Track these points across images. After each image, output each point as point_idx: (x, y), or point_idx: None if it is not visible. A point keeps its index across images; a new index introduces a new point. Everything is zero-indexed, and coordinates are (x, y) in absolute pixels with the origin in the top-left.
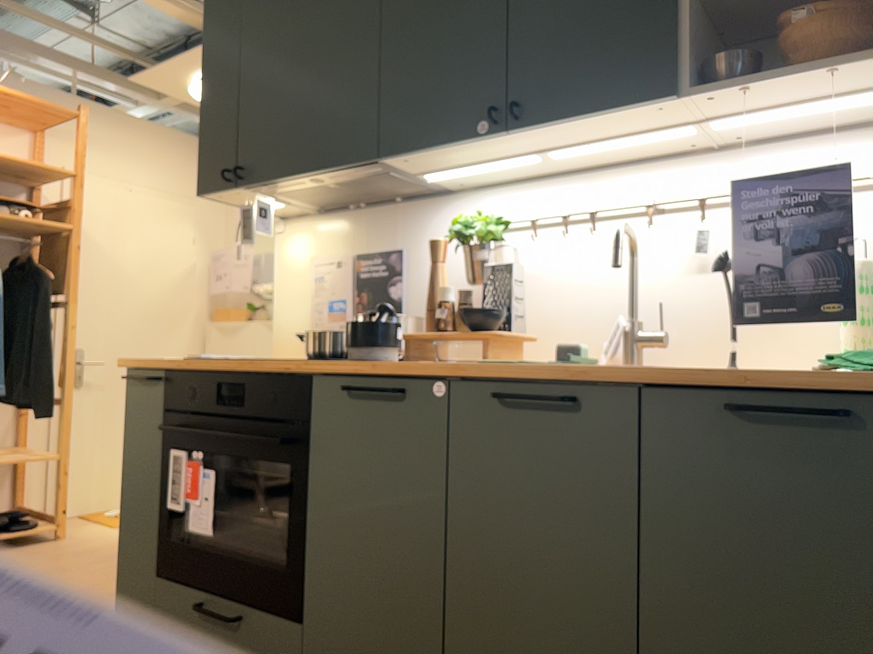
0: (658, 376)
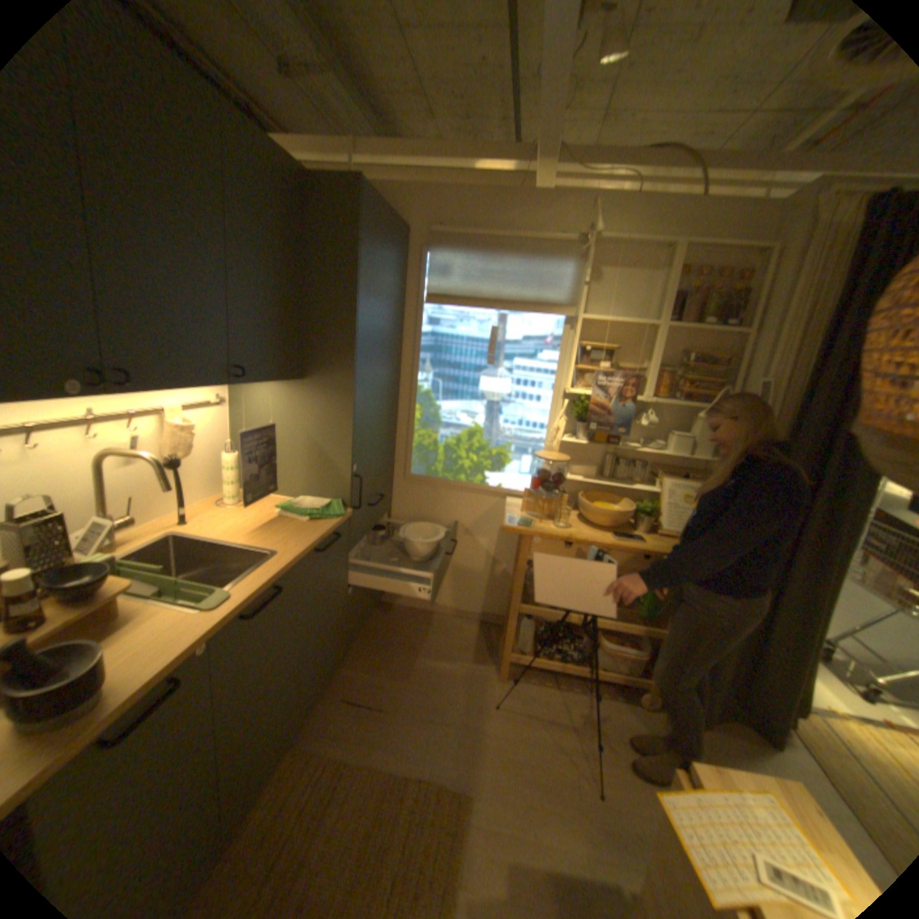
0: (304, 555)
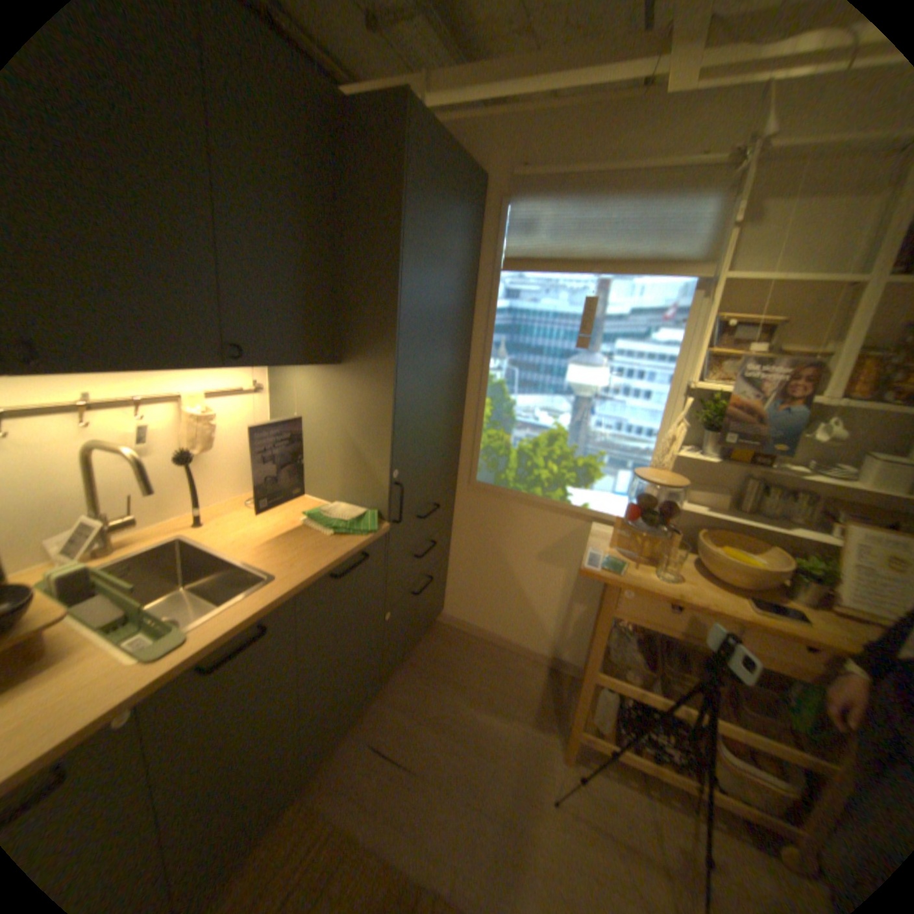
0: (307, 583)
